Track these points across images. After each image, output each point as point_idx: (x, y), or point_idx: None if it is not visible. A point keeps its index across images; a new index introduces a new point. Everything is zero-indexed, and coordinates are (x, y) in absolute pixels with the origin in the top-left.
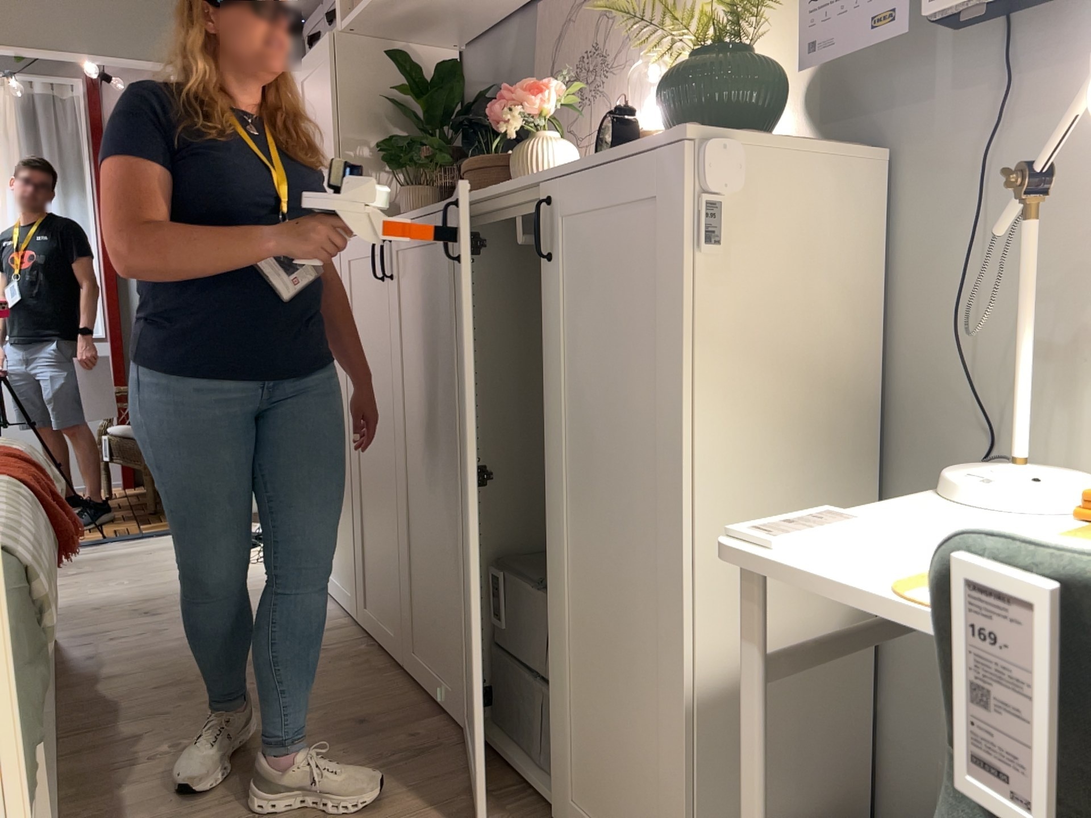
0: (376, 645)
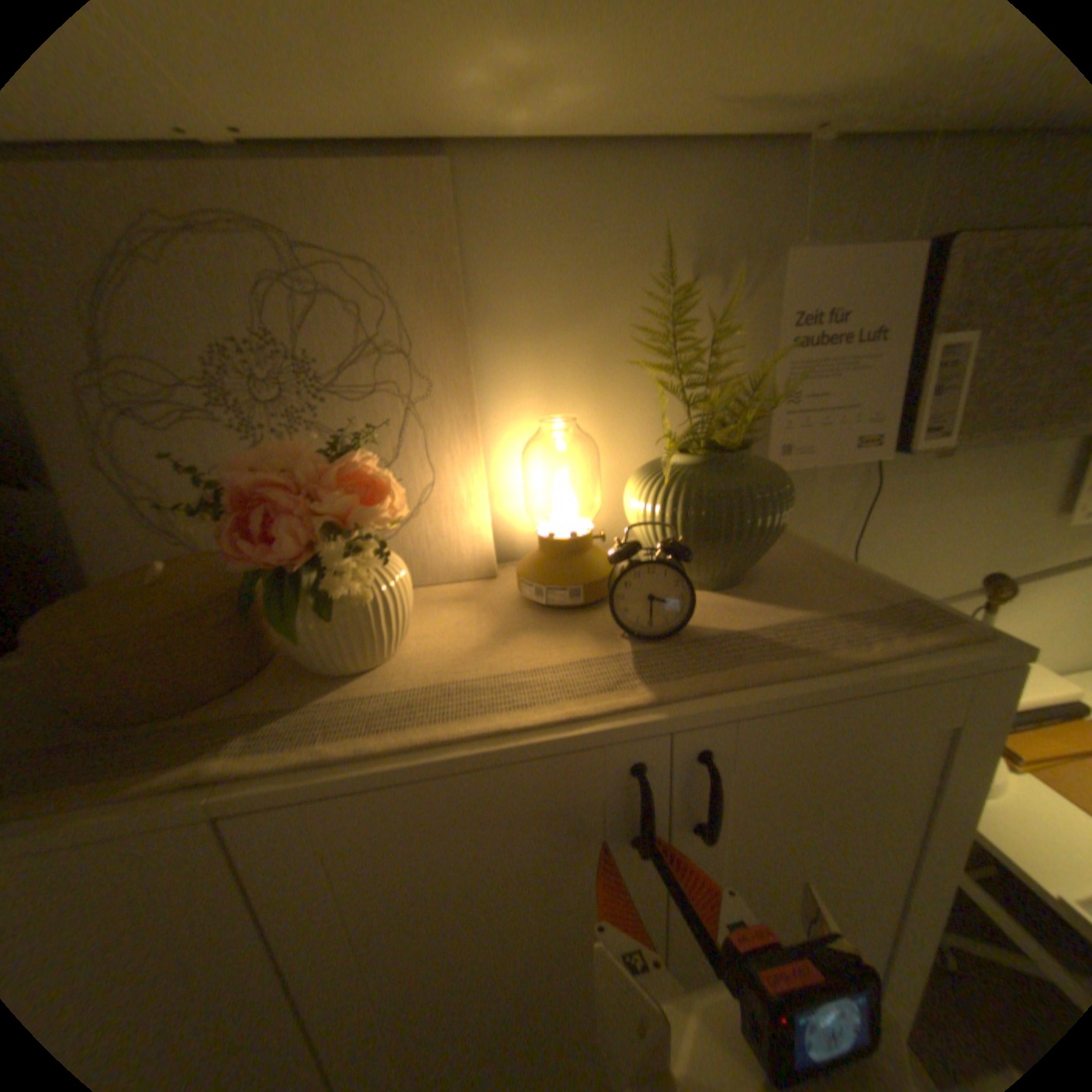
0: None
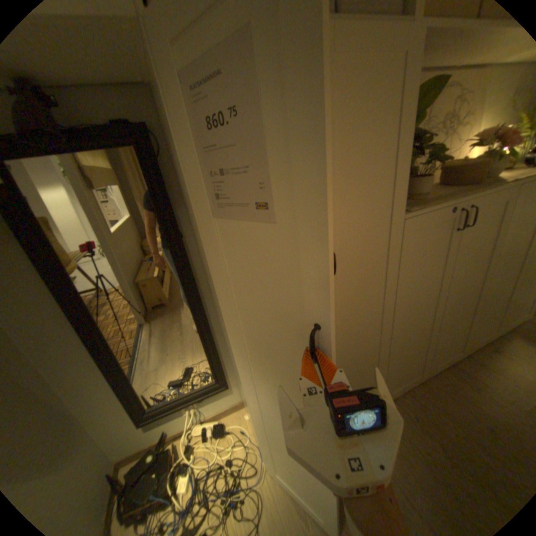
0: (402, 394)
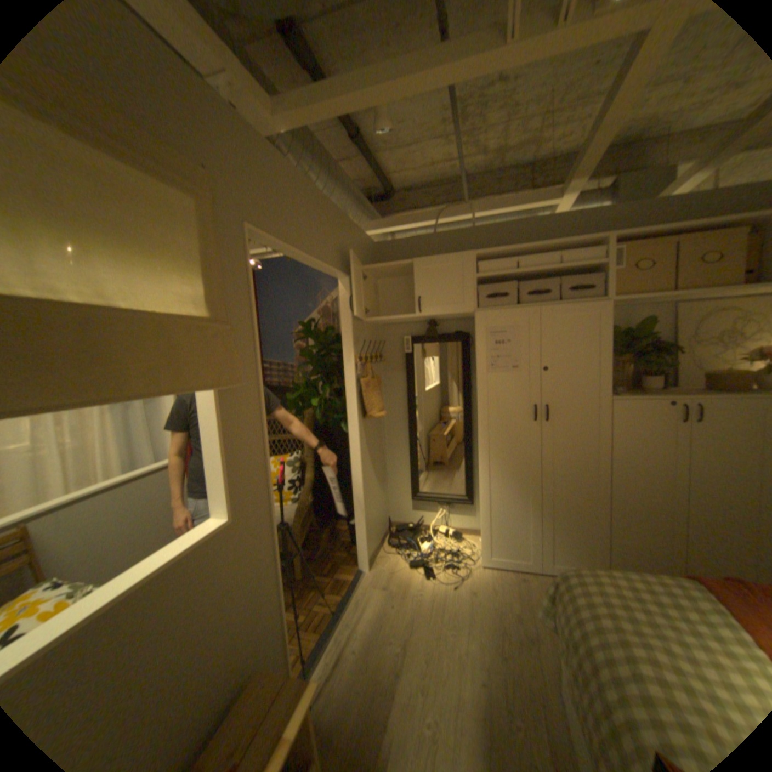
0: None
